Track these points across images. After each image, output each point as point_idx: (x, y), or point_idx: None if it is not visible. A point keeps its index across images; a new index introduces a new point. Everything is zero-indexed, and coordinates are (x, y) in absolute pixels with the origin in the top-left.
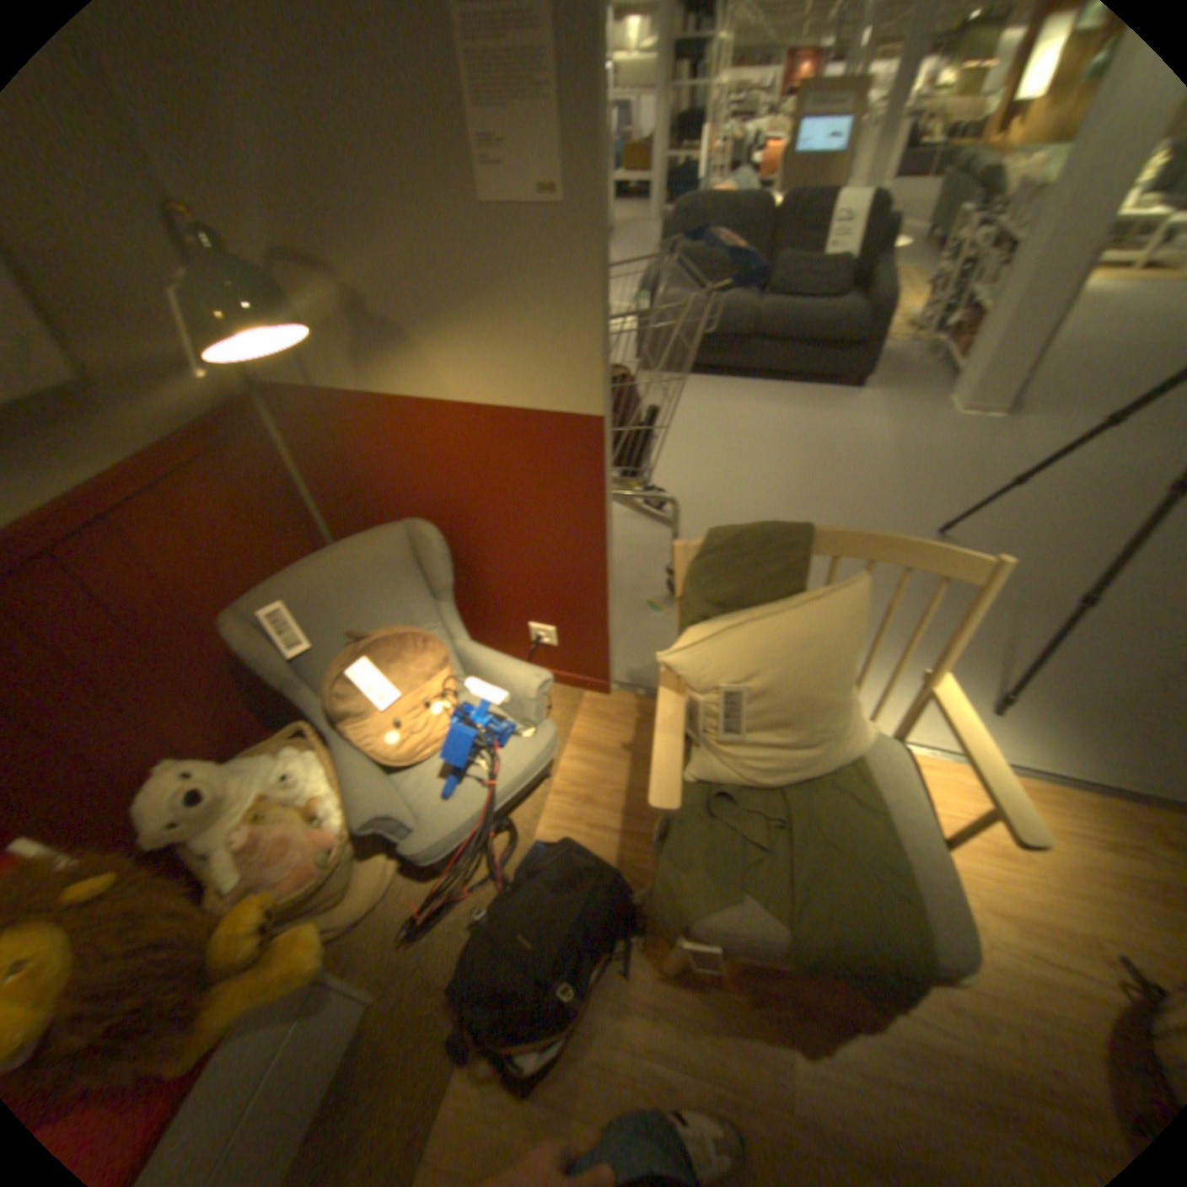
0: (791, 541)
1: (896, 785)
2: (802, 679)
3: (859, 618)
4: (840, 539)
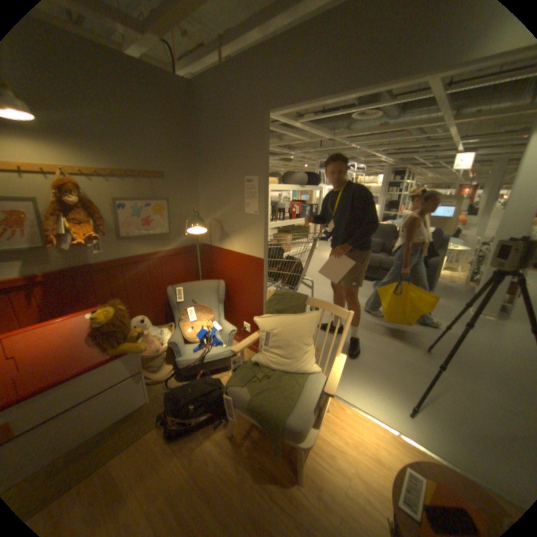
0: (298, 298)
1: (313, 385)
2: (288, 334)
3: (309, 322)
4: (313, 301)
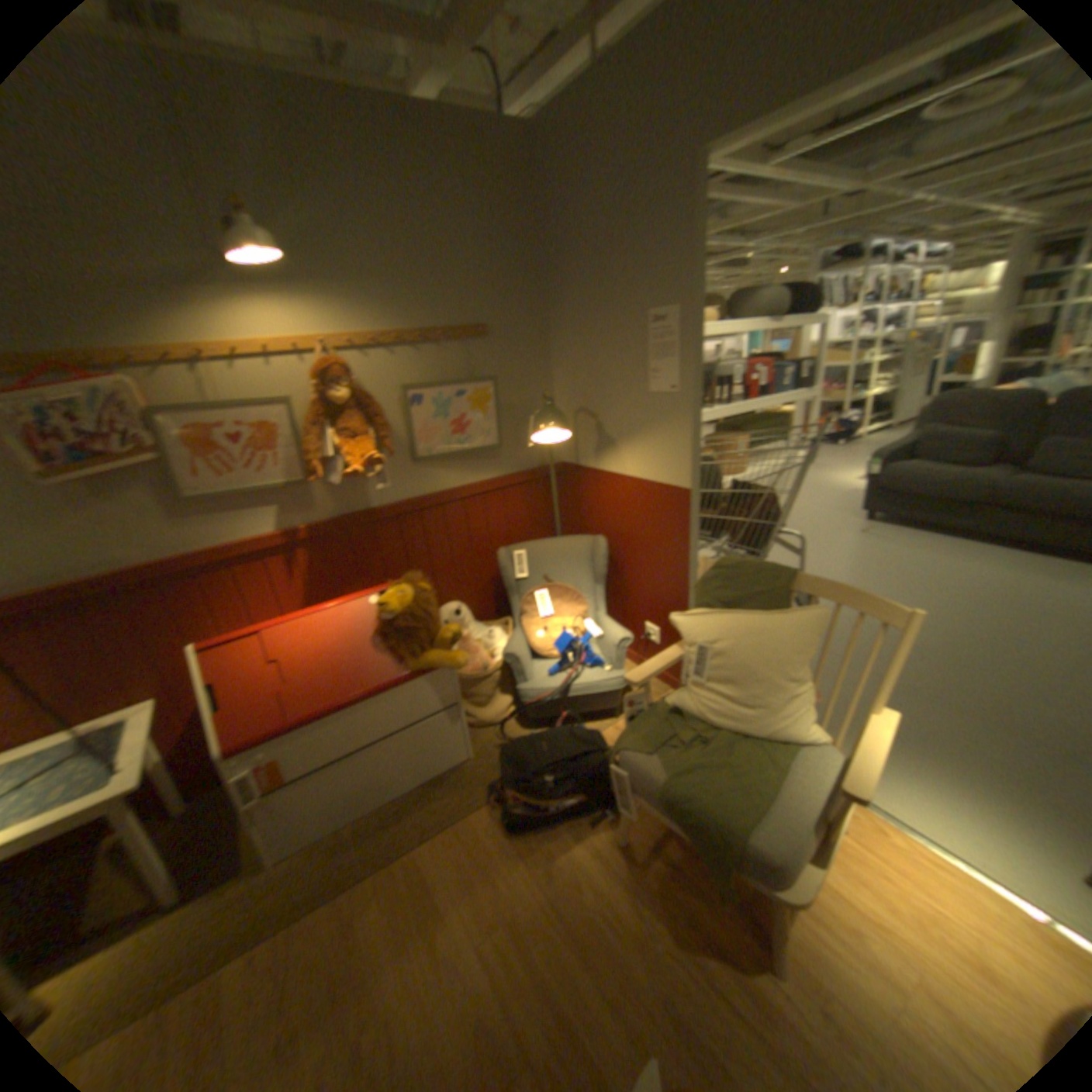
0: (774, 575)
1: (811, 770)
2: (748, 654)
3: (802, 630)
4: (811, 582)
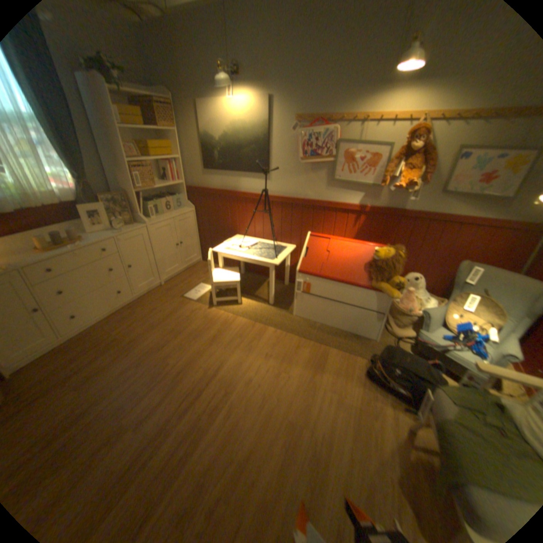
0: None
1: None
2: None
3: None
4: None
